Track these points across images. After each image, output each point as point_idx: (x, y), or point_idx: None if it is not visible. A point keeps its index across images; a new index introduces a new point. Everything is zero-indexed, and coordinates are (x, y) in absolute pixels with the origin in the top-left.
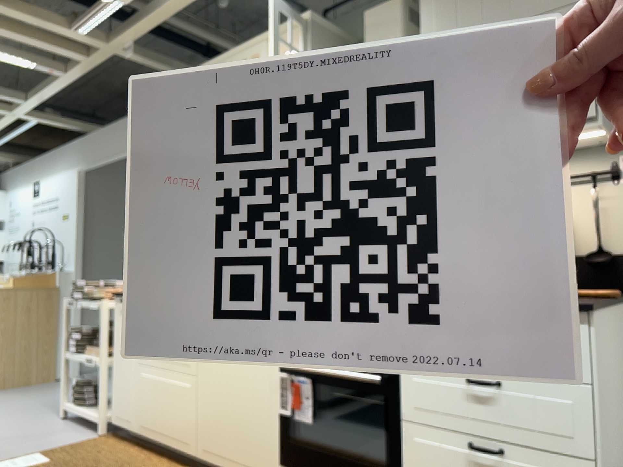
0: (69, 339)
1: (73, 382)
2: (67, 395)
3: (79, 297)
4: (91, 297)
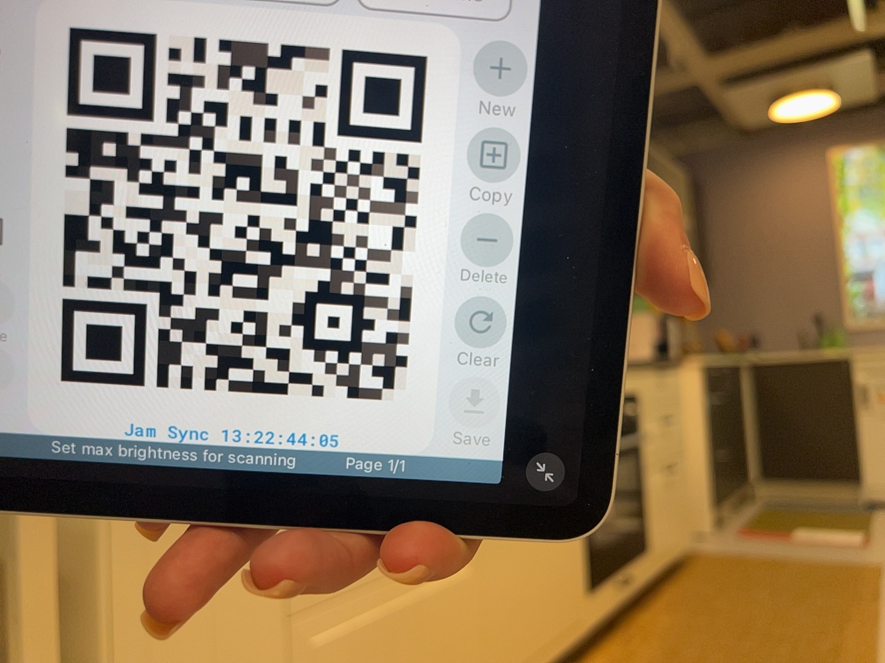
0: None
1: None
2: None
3: None
4: None
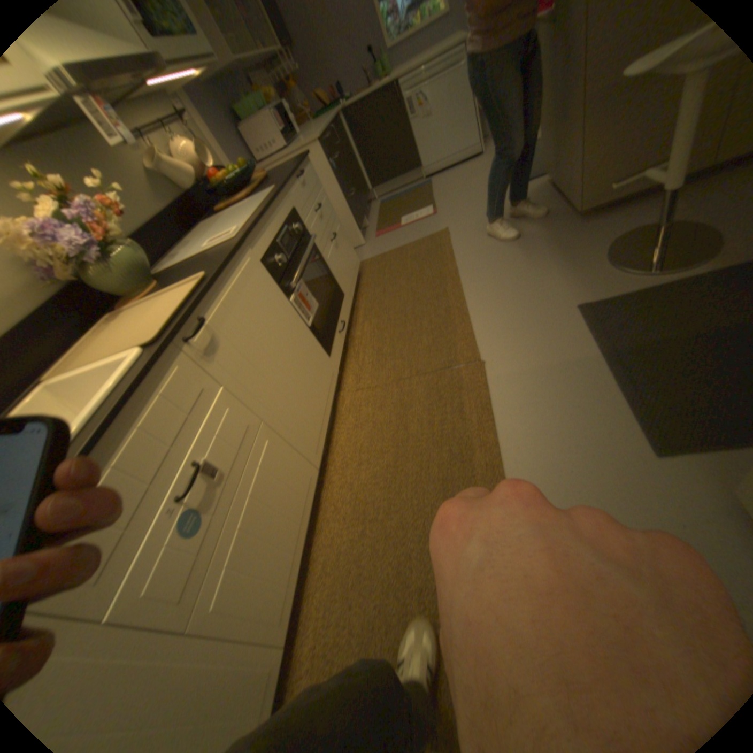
0: None
1: None
2: None
3: None
4: None
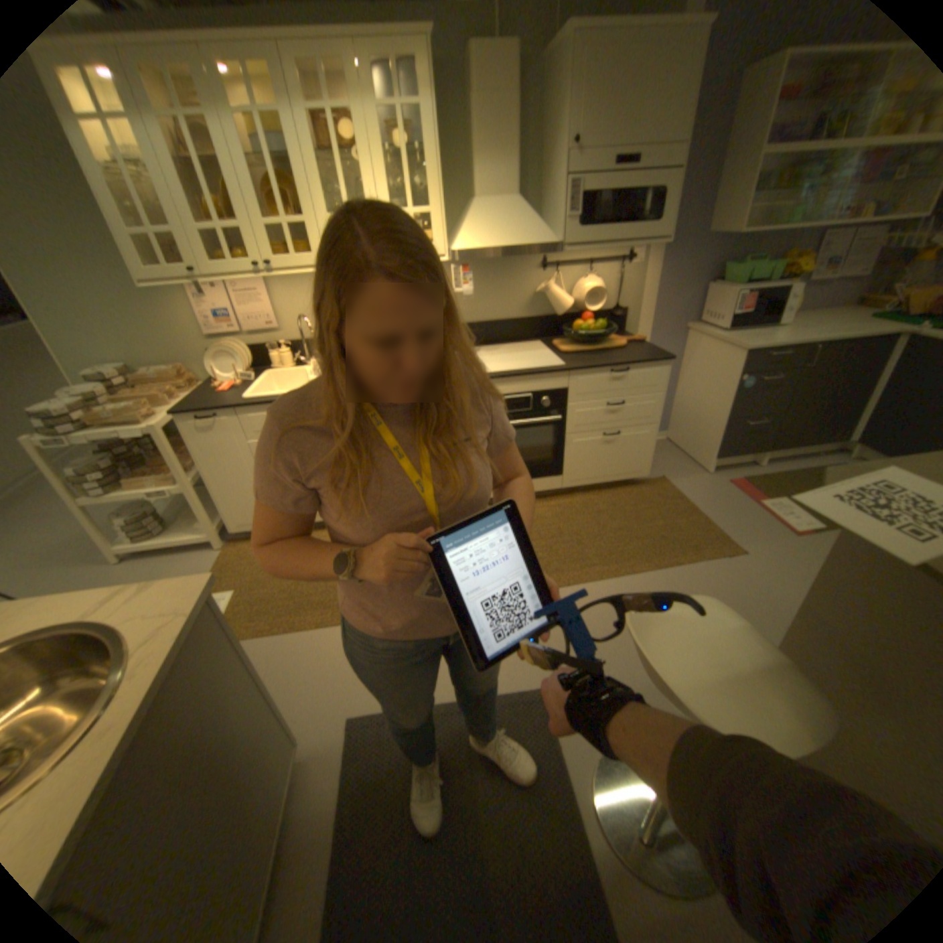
0: (79, 485)
1: (118, 525)
2: (108, 540)
3: (68, 431)
4: (87, 424)
